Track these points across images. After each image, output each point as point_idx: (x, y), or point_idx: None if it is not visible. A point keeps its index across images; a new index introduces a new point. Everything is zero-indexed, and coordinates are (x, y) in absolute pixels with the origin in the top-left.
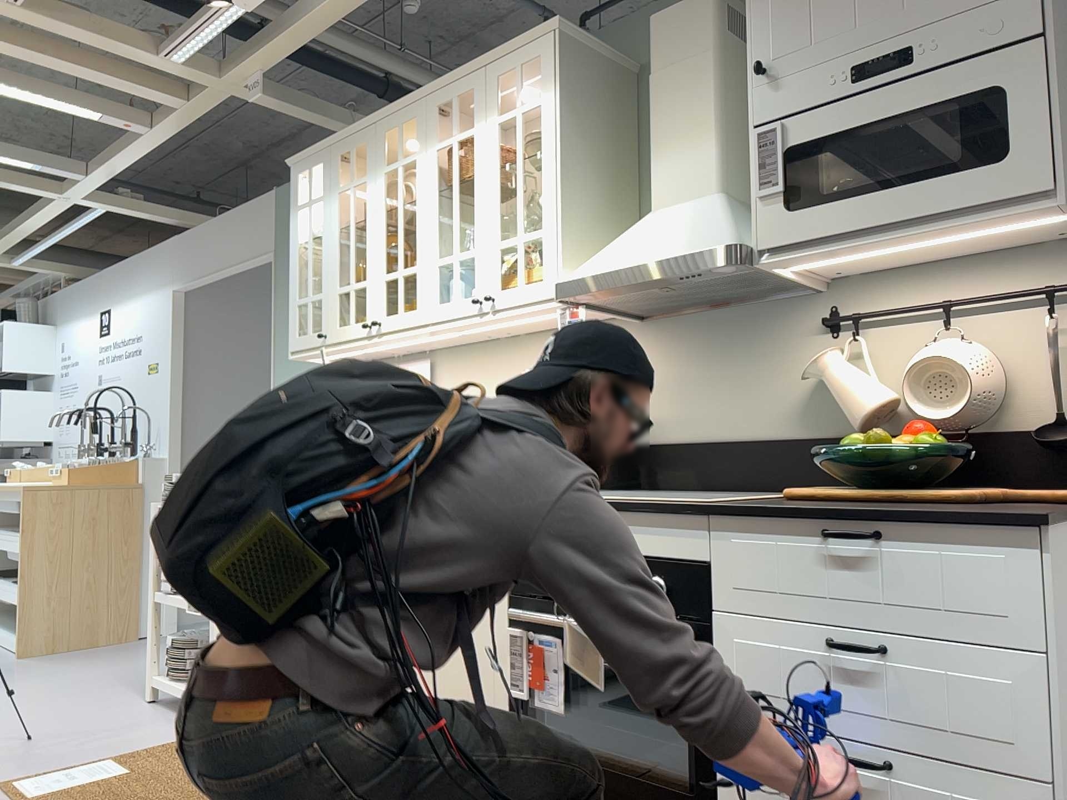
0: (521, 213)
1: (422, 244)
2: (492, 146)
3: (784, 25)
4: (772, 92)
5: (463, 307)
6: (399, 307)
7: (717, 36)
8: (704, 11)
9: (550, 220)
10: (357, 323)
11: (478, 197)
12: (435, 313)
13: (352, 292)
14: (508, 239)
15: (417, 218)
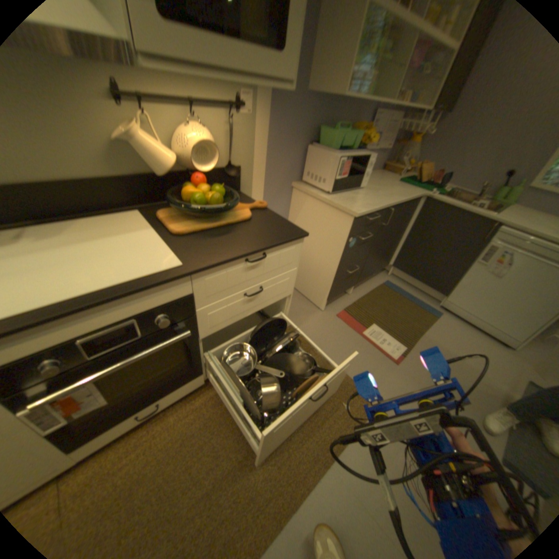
0: None
1: None
2: None
3: None
4: None
5: None
6: None
7: None
8: None
9: None
10: None
11: None
12: None
13: None
14: None
15: None
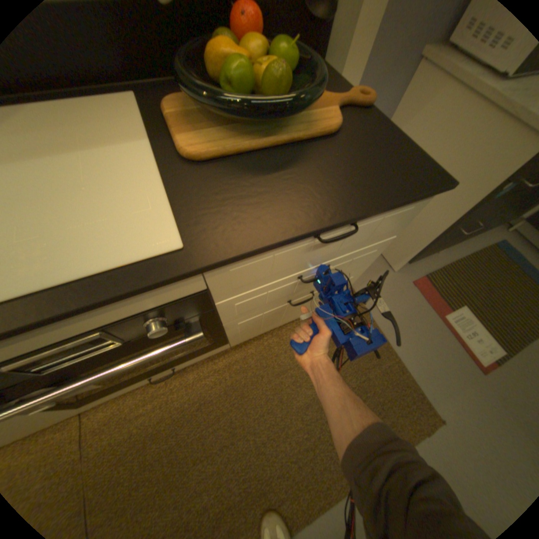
0: None
1: None
2: None
3: None
4: None
5: None
6: None
7: None
8: None
9: None
10: None
11: None
12: None
13: None
14: None
15: None
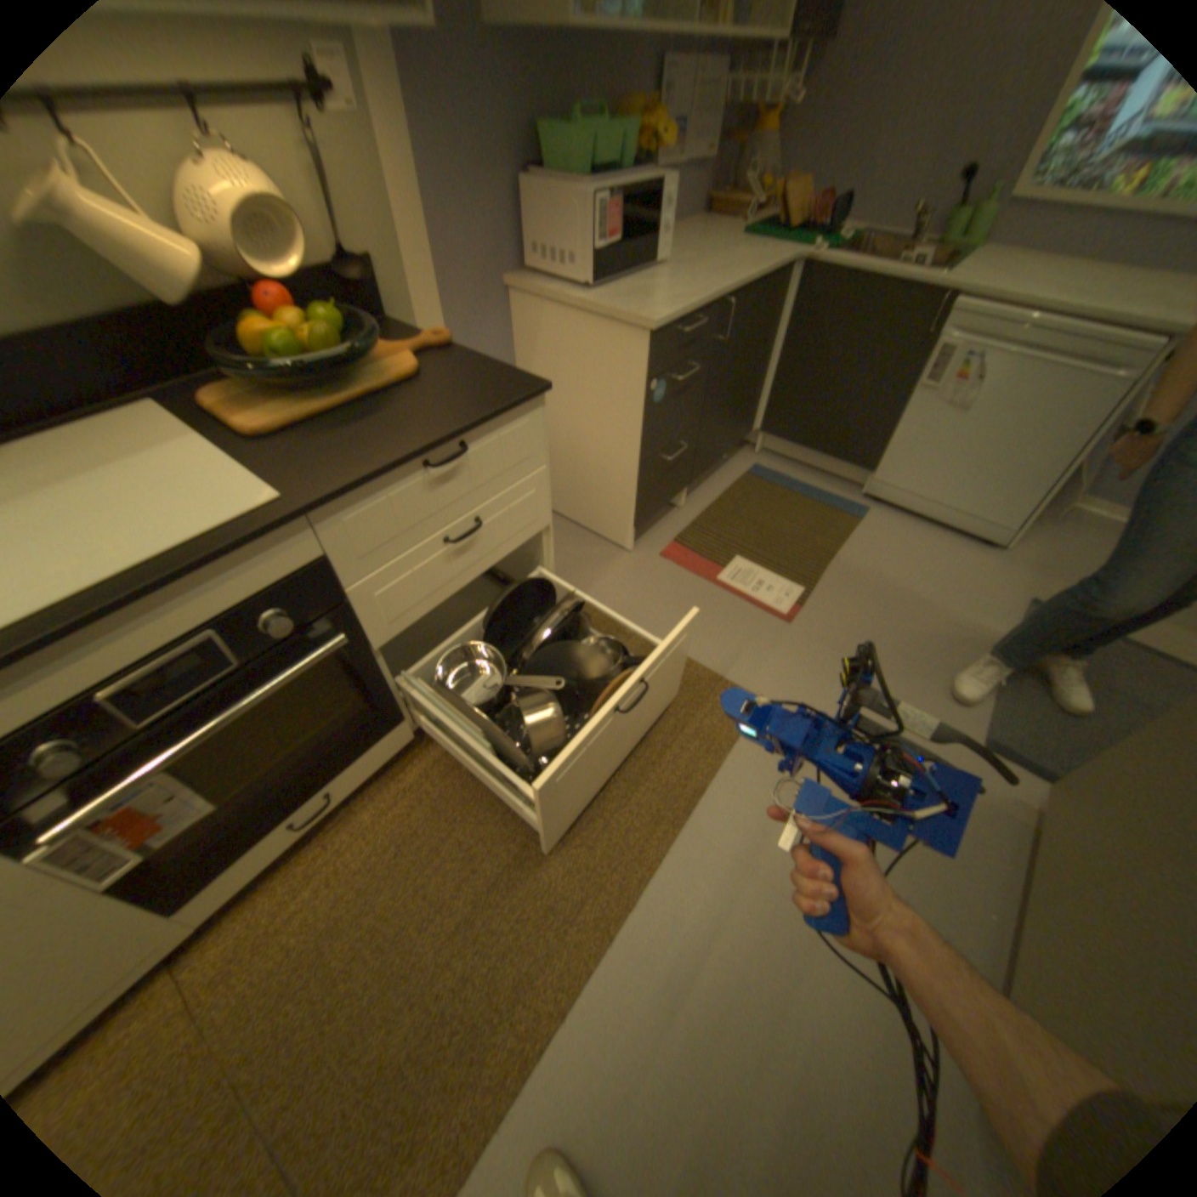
0: None
1: None
2: None
3: None
4: None
5: None
6: None
7: None
8: None
9: None
10: None
11: None
12: None
13: None
14: None
15: None
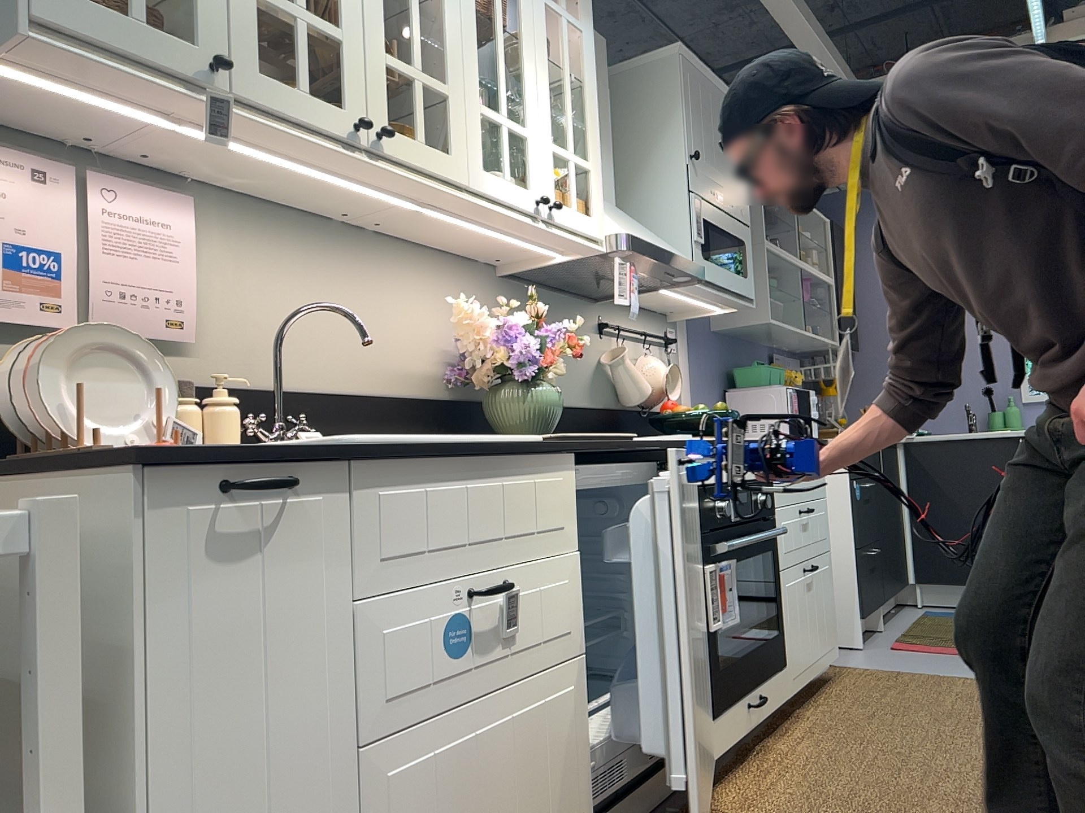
0: (573, 131)
1: (458, 63)
2: (542, 23)
3: (698, 138)
4: (697, 176)
5: (519, 196)
6: (420, 133)
7: (609, 82)
8: (606, 54)
9: (598, 161)
10: (321, 102)
11: (529, 68)
12: (482, 181)
13: (302, 25)
14: (563, 150)
15: (447, 15)
